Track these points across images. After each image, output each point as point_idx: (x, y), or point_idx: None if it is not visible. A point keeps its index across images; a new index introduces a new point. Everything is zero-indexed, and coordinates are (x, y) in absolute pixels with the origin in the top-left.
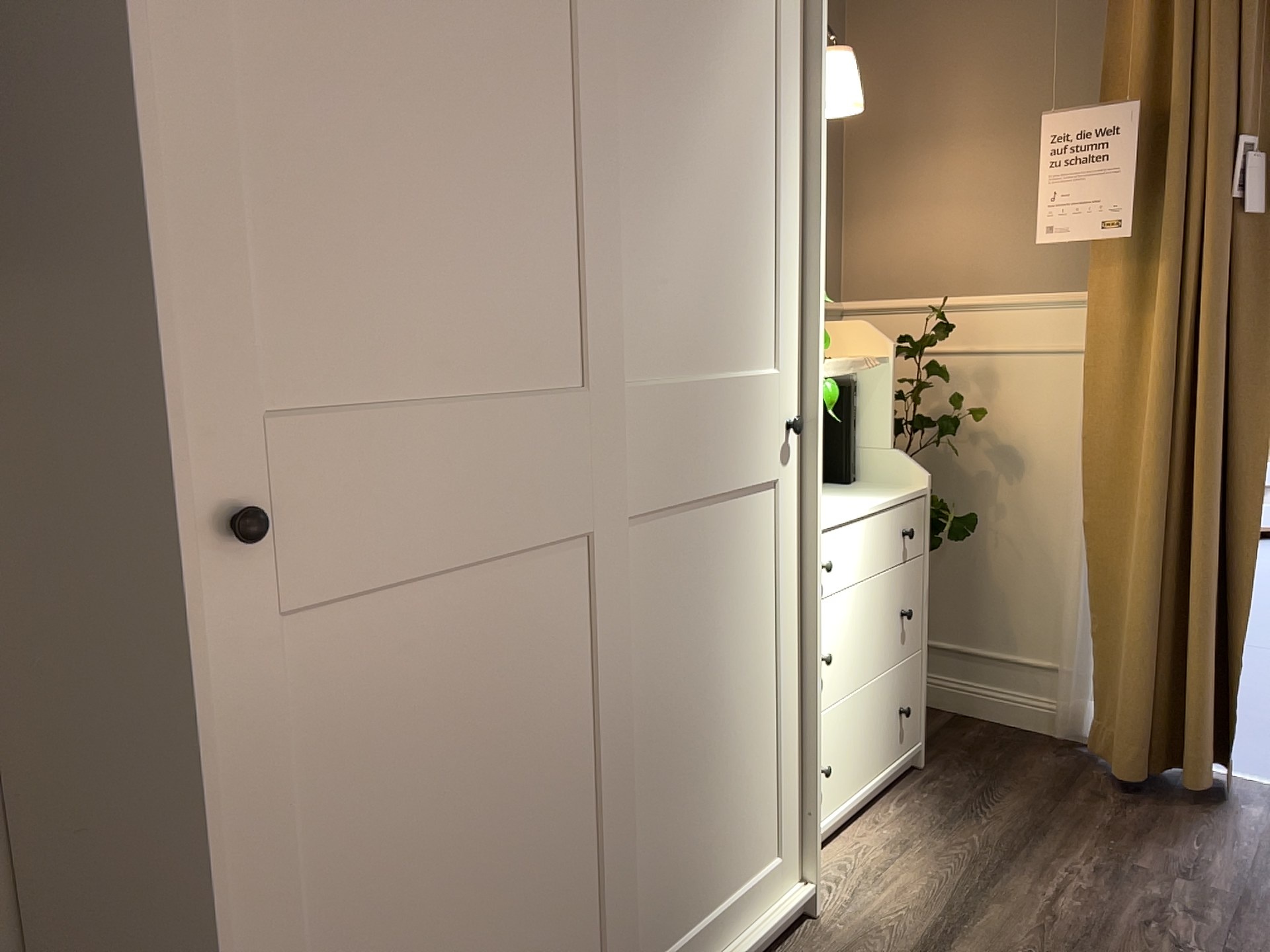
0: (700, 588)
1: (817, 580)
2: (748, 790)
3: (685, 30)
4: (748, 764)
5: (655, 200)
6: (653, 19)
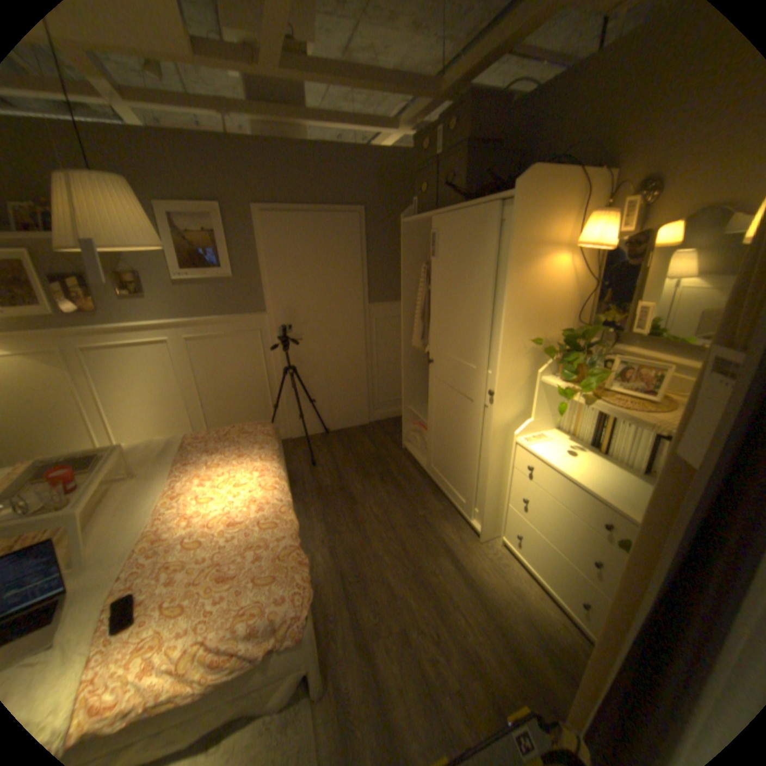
0: (462, 412)
1: (491, 447)
2: (471, 479)
3: (469, 268)
4: (472, 472)
5: (459, 313)
6: (461, 268)
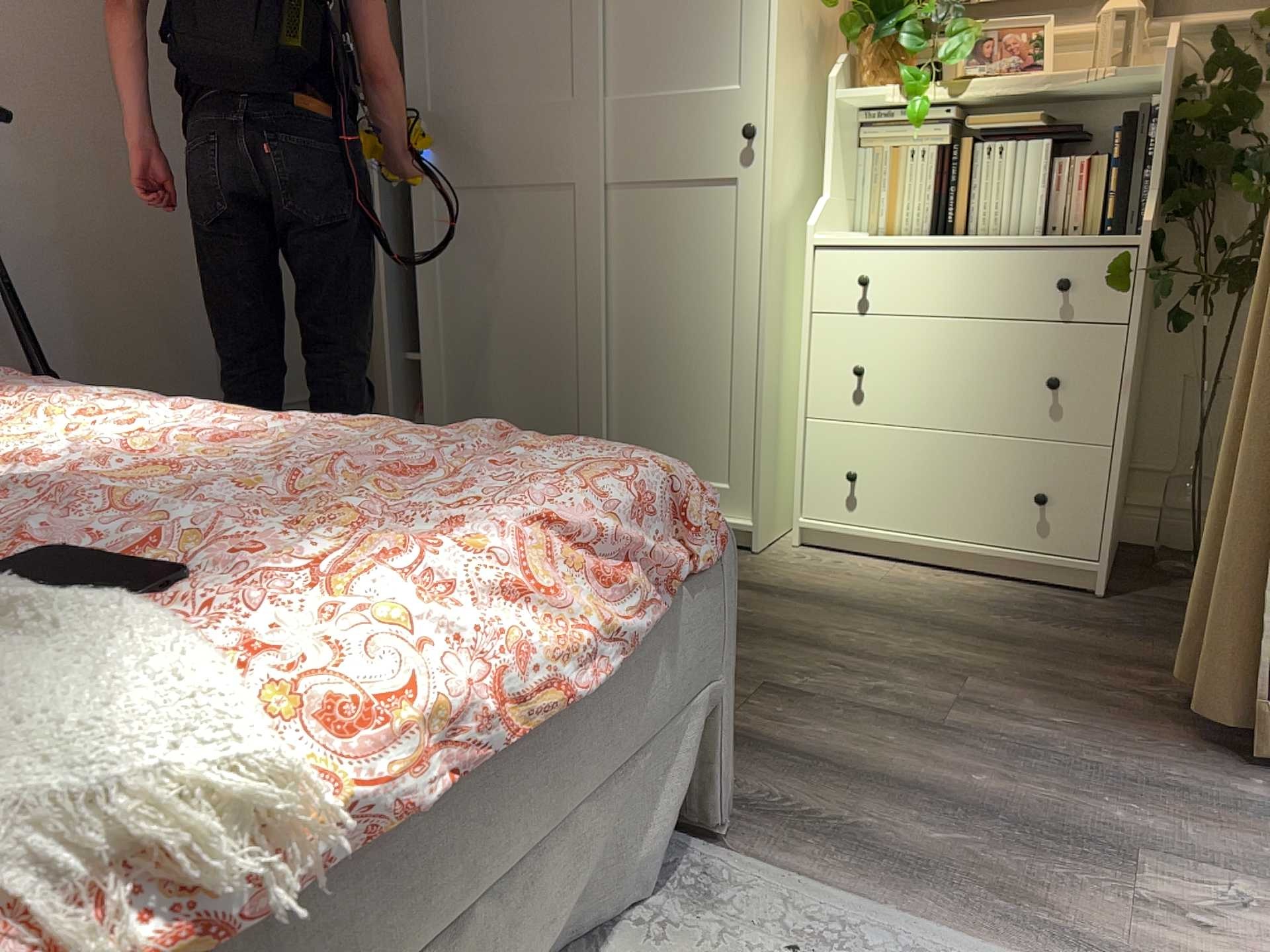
0: (645, 245)
1: (766, 269)
2: (694, 412)
3: None
4: (695, 392)
5: None
6: None
